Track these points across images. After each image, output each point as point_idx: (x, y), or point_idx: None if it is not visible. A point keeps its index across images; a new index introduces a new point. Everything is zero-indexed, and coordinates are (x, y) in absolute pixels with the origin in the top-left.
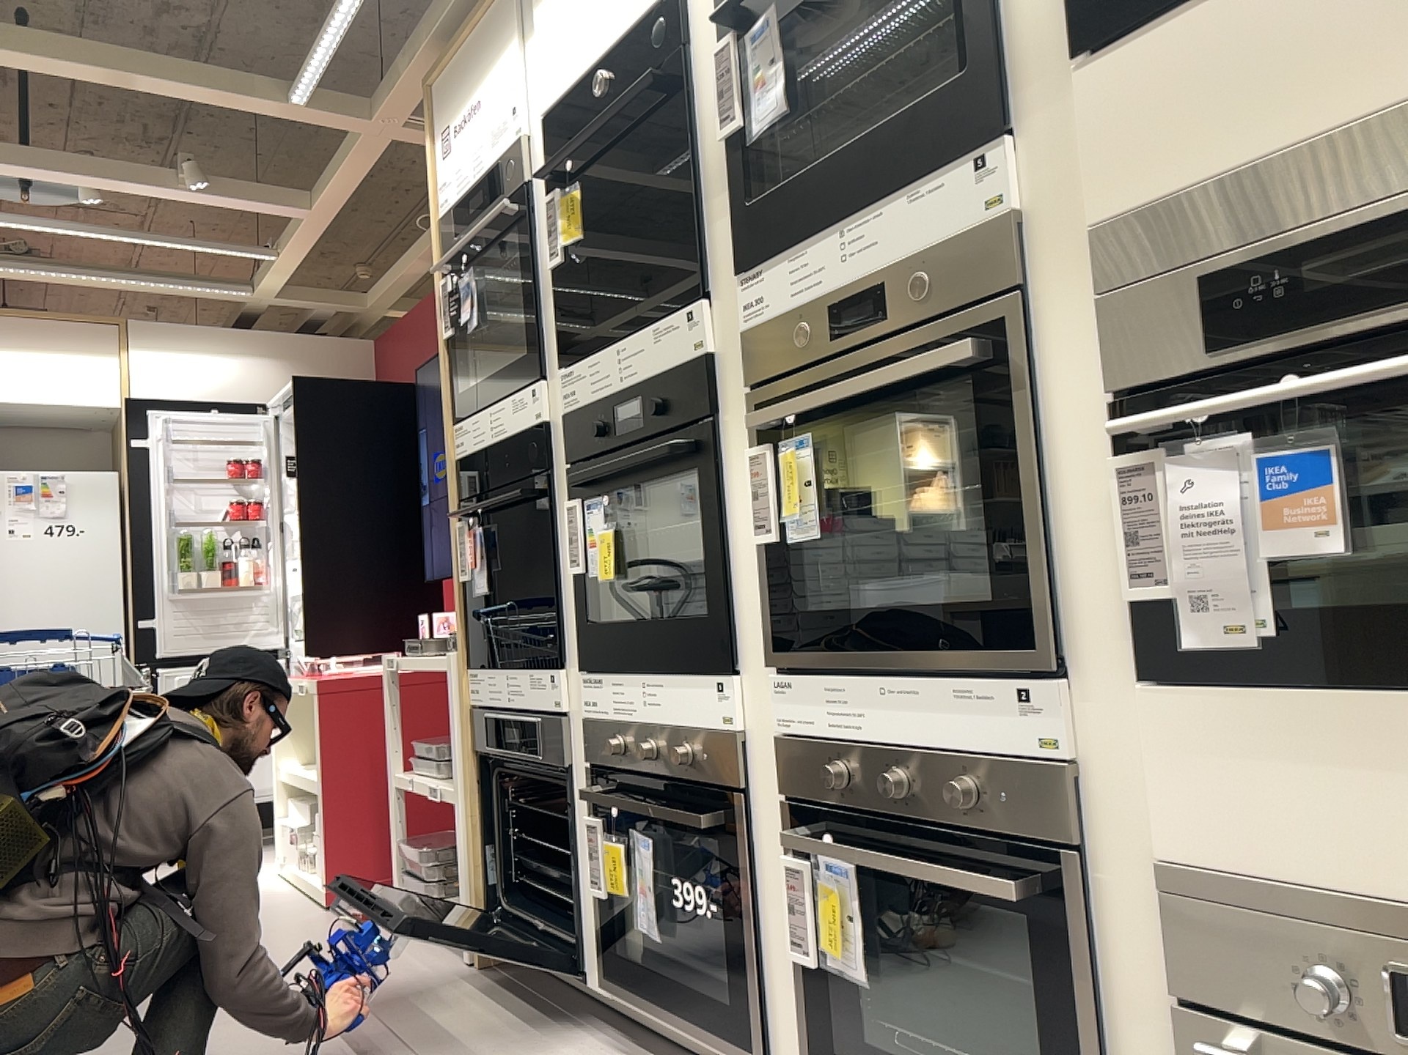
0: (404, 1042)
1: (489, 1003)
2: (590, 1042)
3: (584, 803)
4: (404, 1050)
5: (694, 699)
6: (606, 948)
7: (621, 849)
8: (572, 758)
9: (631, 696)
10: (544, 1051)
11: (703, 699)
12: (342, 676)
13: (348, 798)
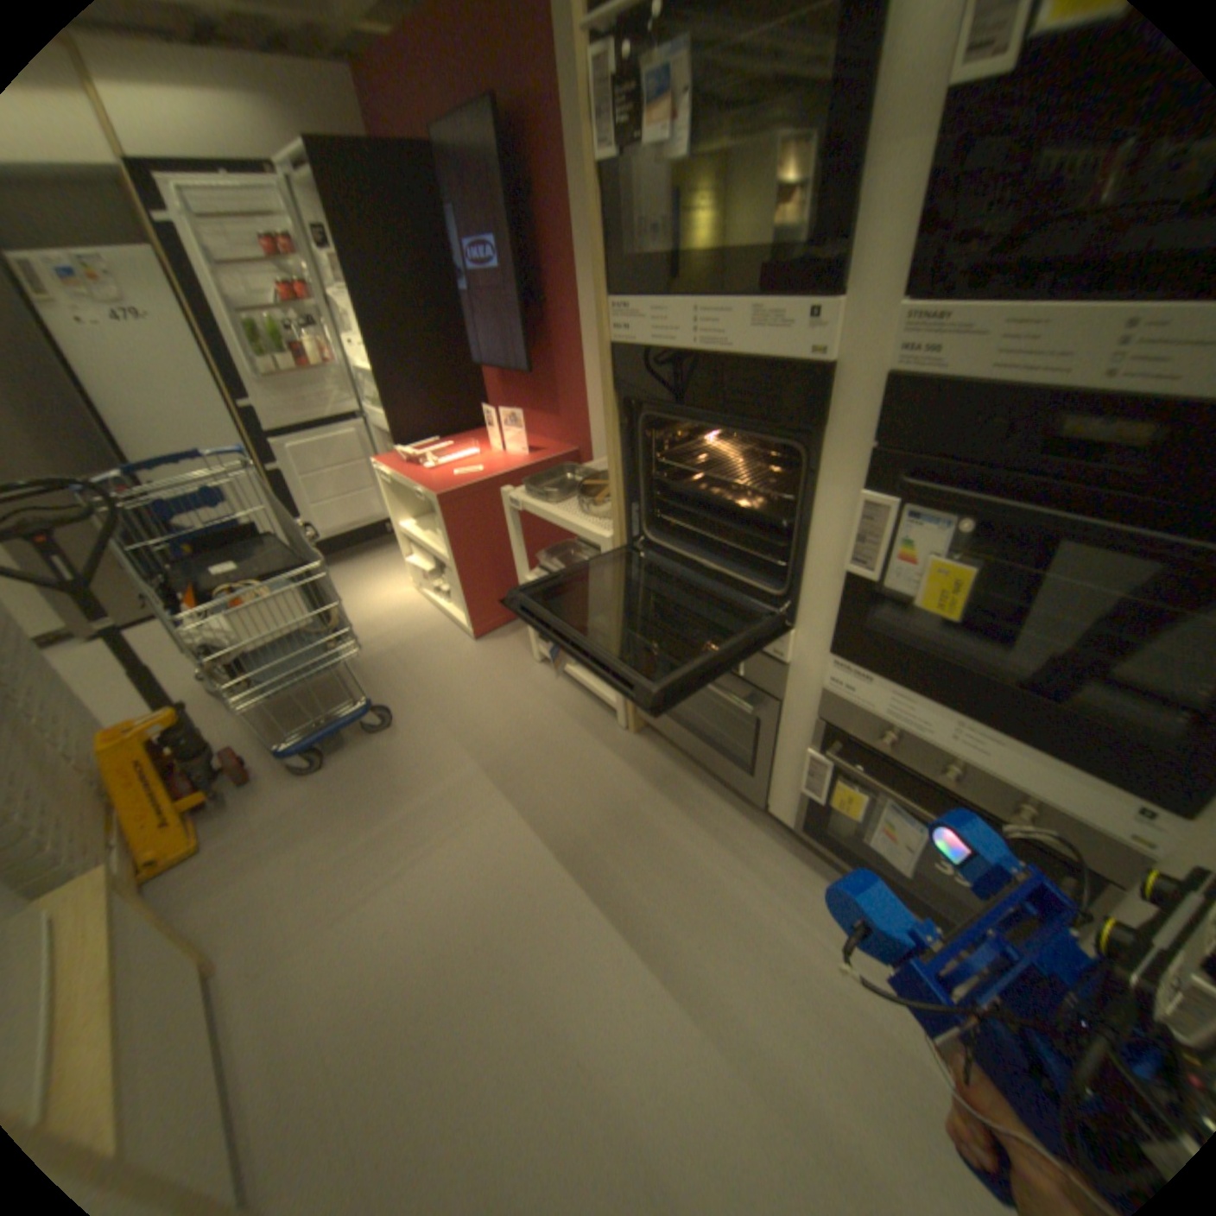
0: (635, 846)
1: (668, 788)
2: (776, 850)
3: (798, 729)
4: (641, 860)
5: (1077, 792)
6: (809, 820)
7: (865, 799)
8: (789, 695)
9: (931, 720)
10: (750, 863)
11: (1097, 801)
12: (450, 487)
13: (476, 576)
